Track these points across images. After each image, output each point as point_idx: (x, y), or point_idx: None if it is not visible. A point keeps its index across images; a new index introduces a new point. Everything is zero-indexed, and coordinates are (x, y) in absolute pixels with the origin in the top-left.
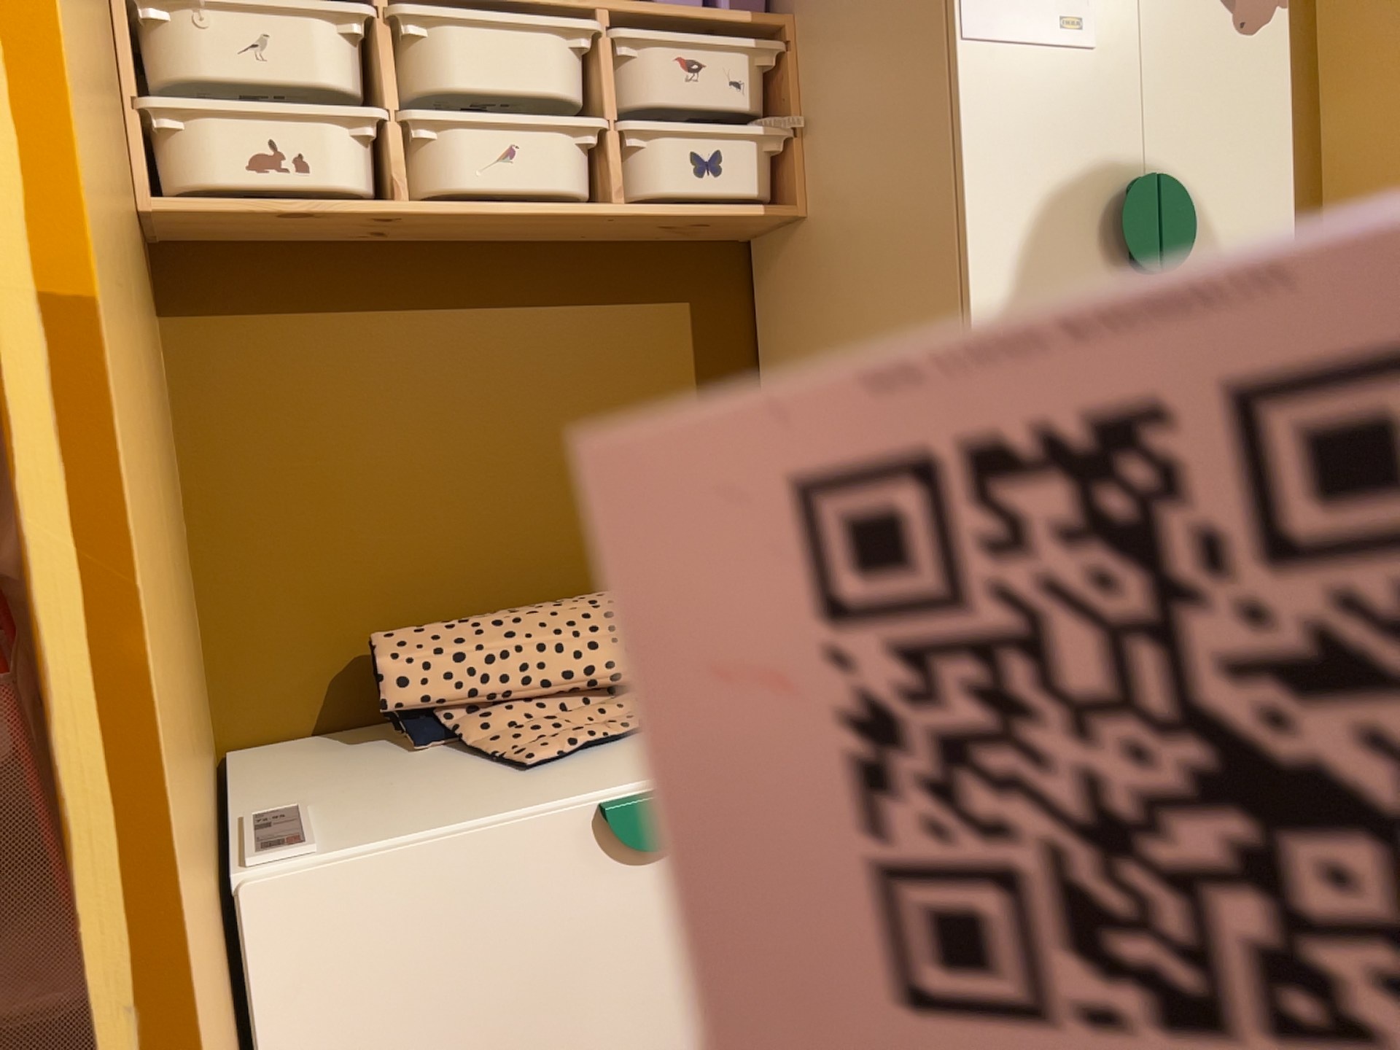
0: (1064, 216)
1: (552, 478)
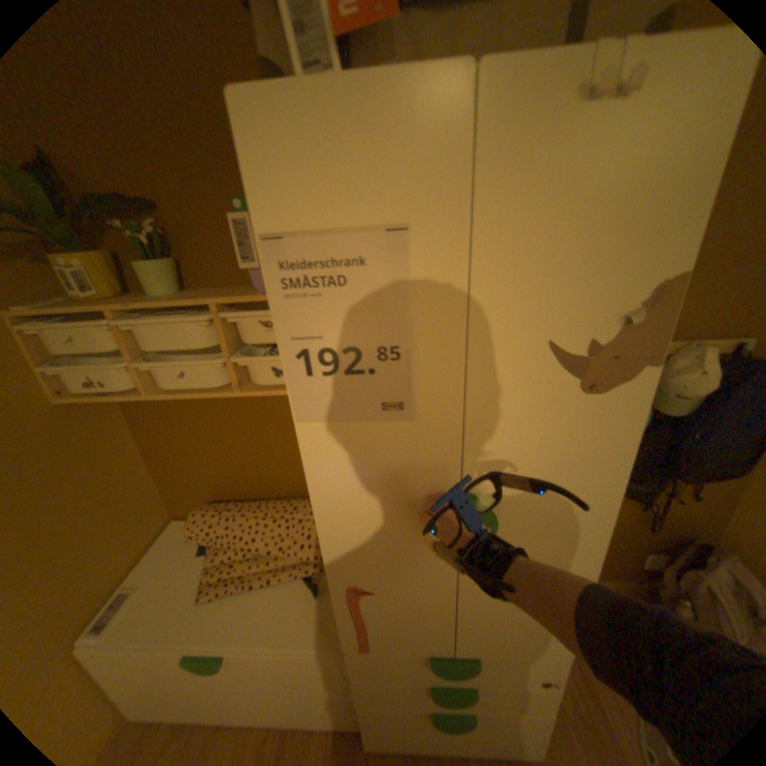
0: (387, 511)
1: (265, 456)
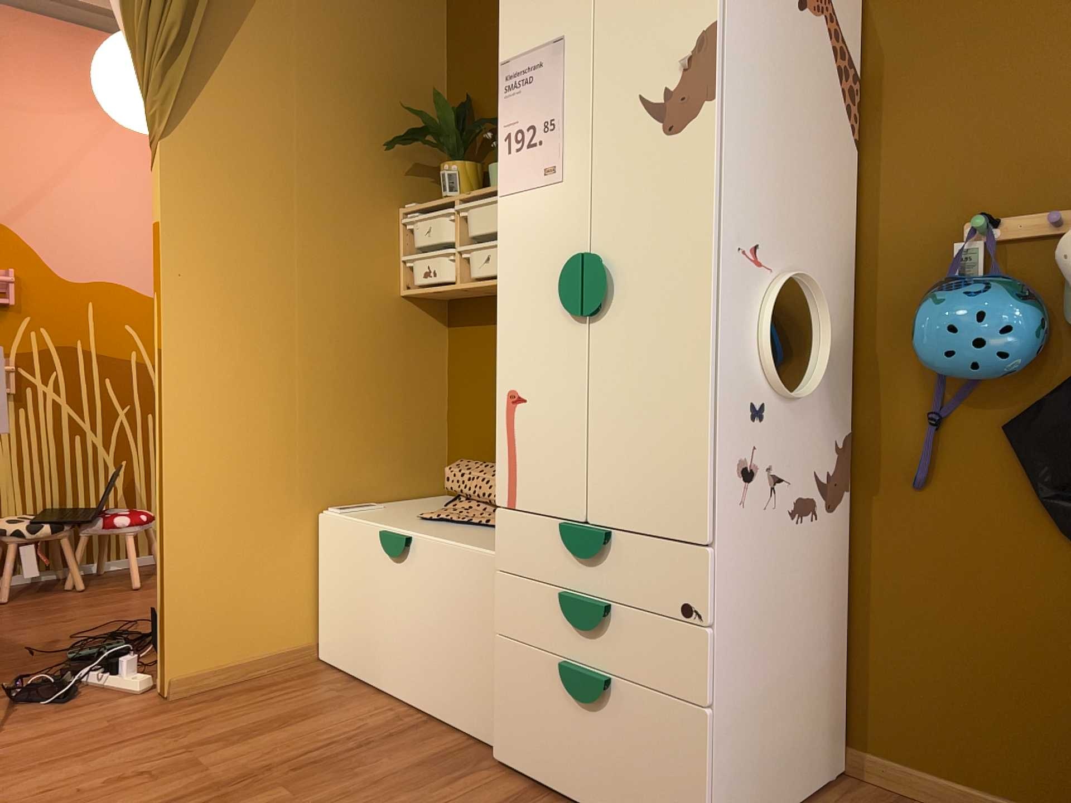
0: (541, 282)
1: None
